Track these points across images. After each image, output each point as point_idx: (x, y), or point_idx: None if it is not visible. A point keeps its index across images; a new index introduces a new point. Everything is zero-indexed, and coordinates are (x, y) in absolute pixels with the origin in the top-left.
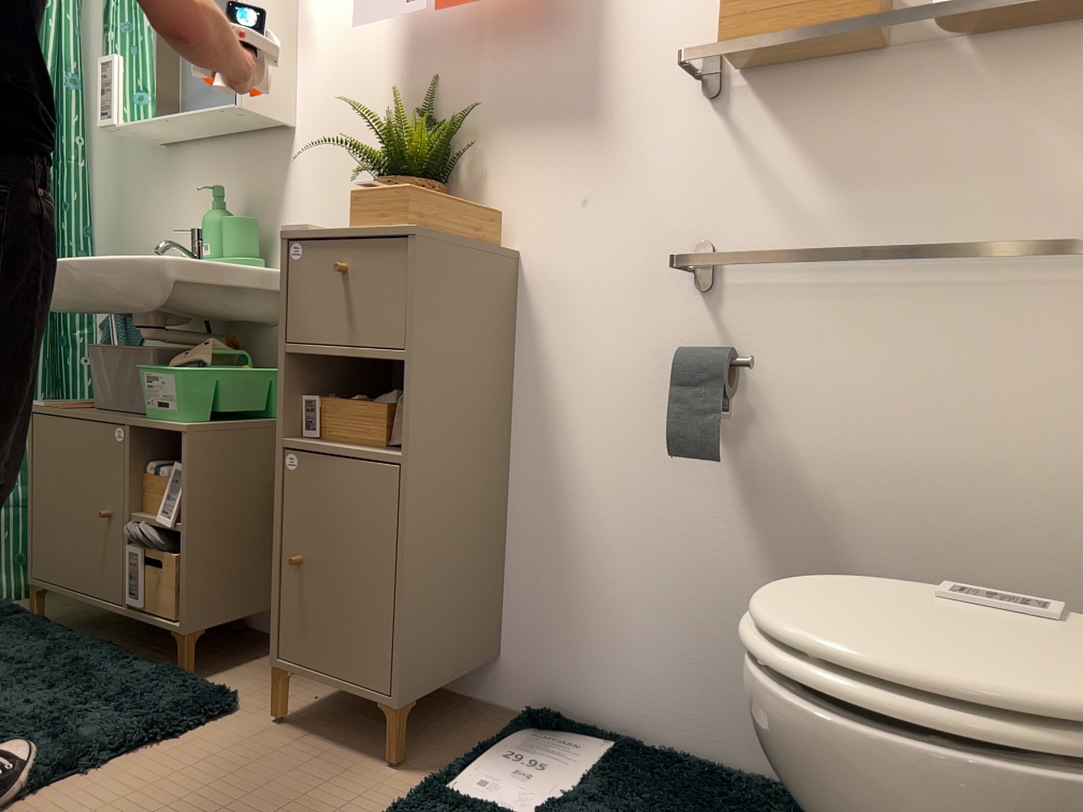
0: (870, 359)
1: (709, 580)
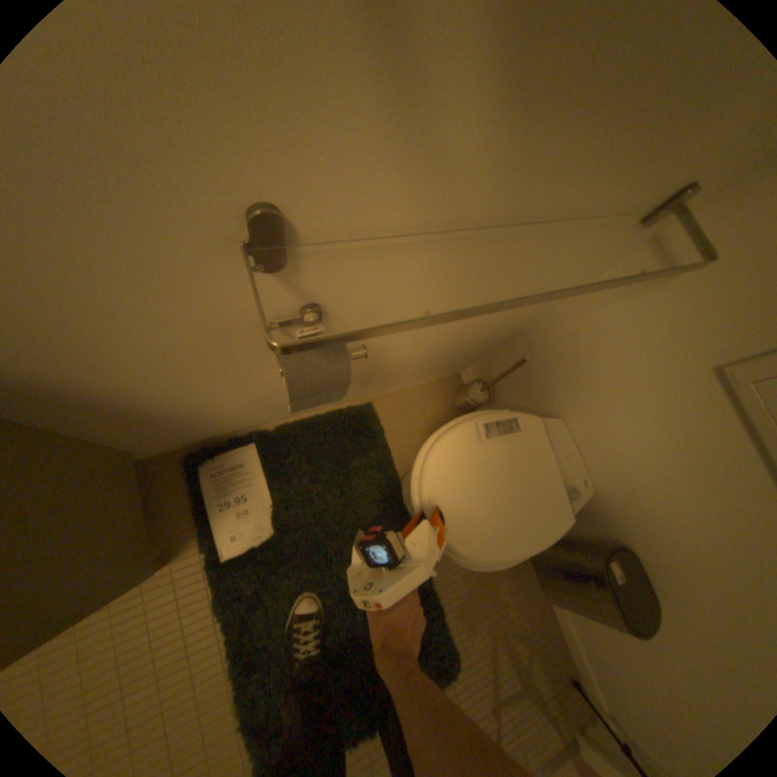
0: (444, 282)
1: None
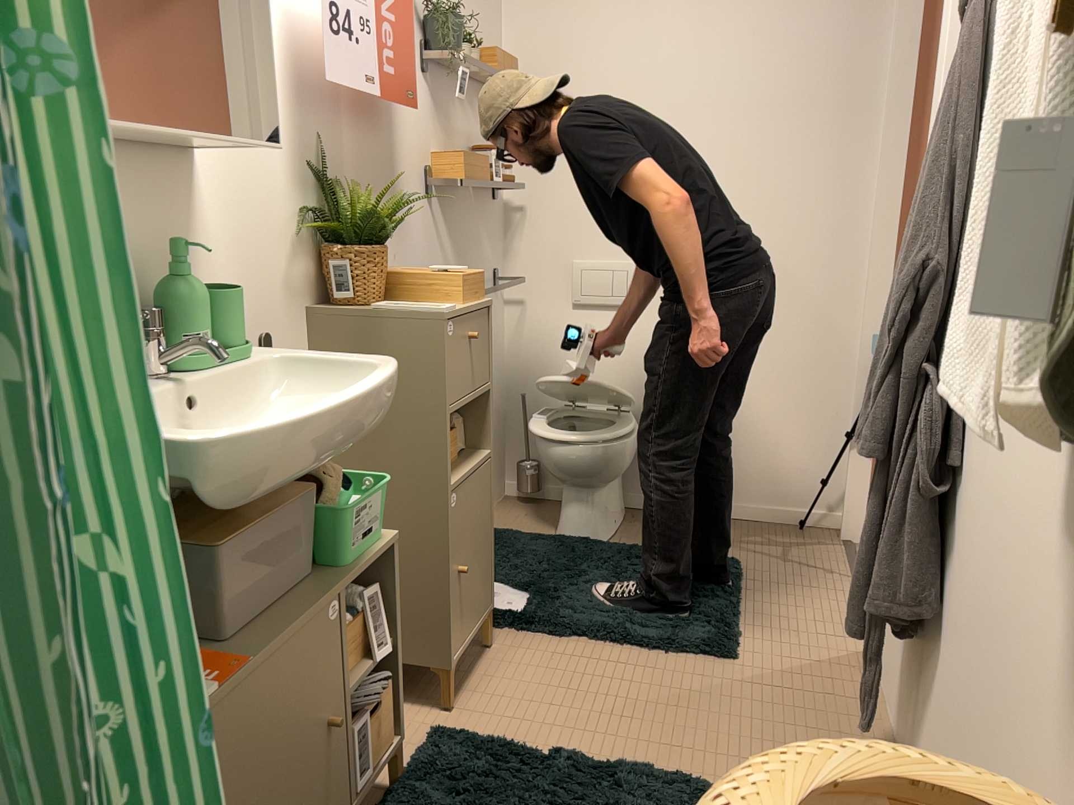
0: None
1: None
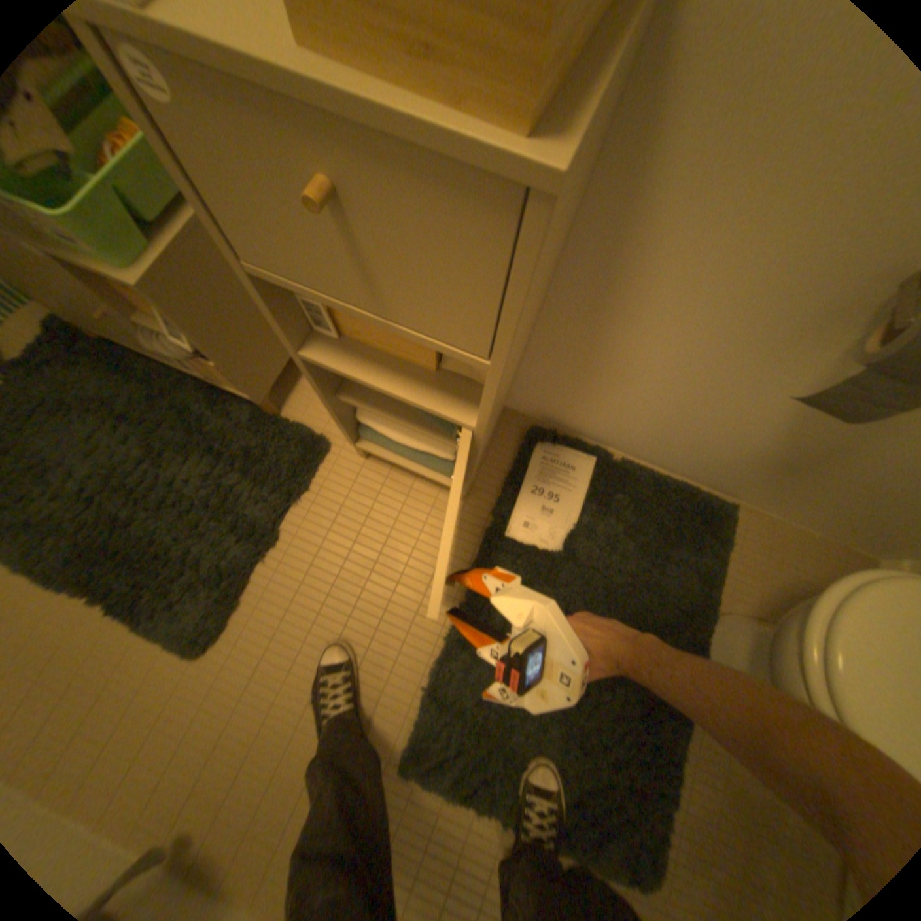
0: None
1: (725, 415)
